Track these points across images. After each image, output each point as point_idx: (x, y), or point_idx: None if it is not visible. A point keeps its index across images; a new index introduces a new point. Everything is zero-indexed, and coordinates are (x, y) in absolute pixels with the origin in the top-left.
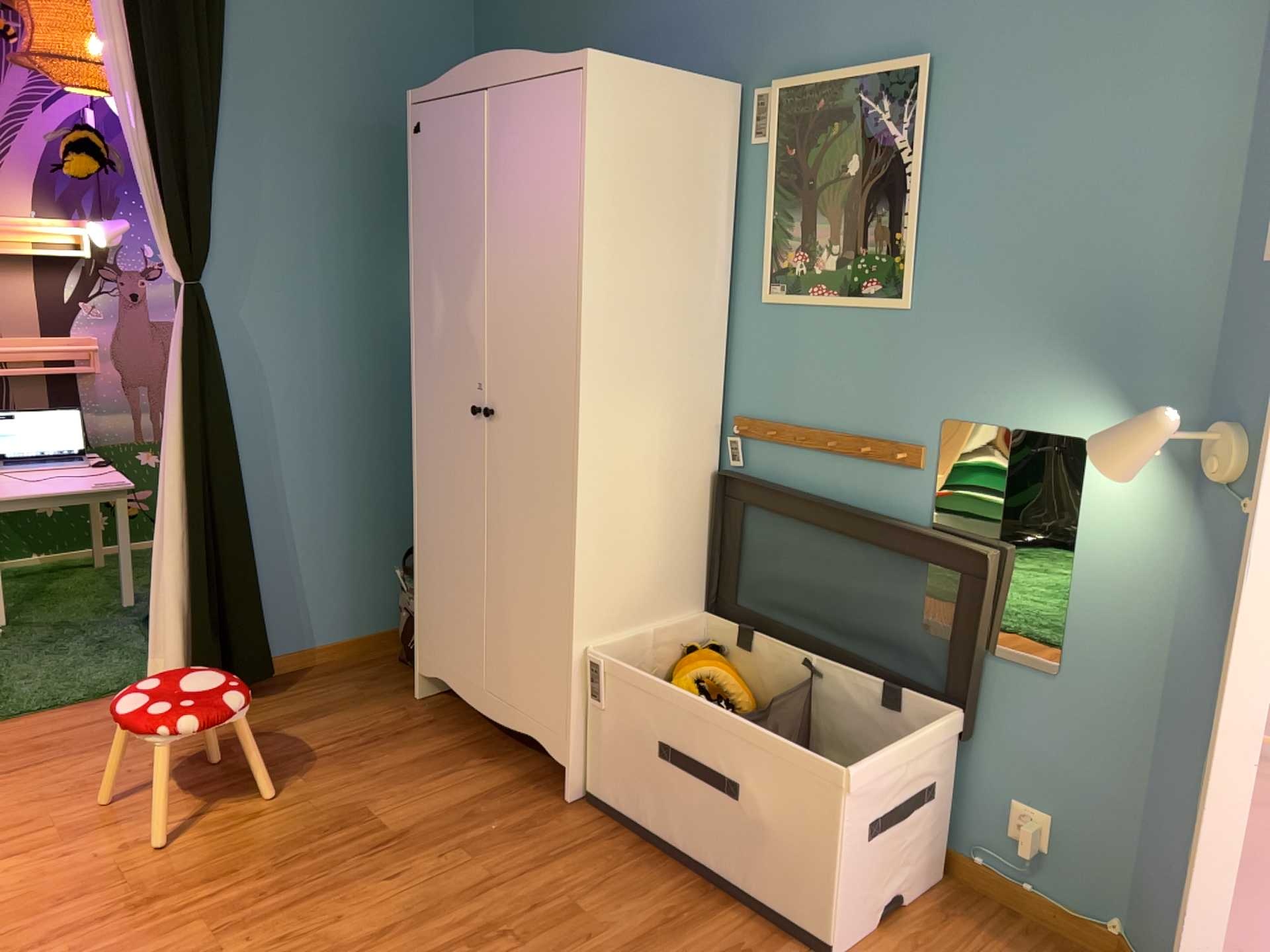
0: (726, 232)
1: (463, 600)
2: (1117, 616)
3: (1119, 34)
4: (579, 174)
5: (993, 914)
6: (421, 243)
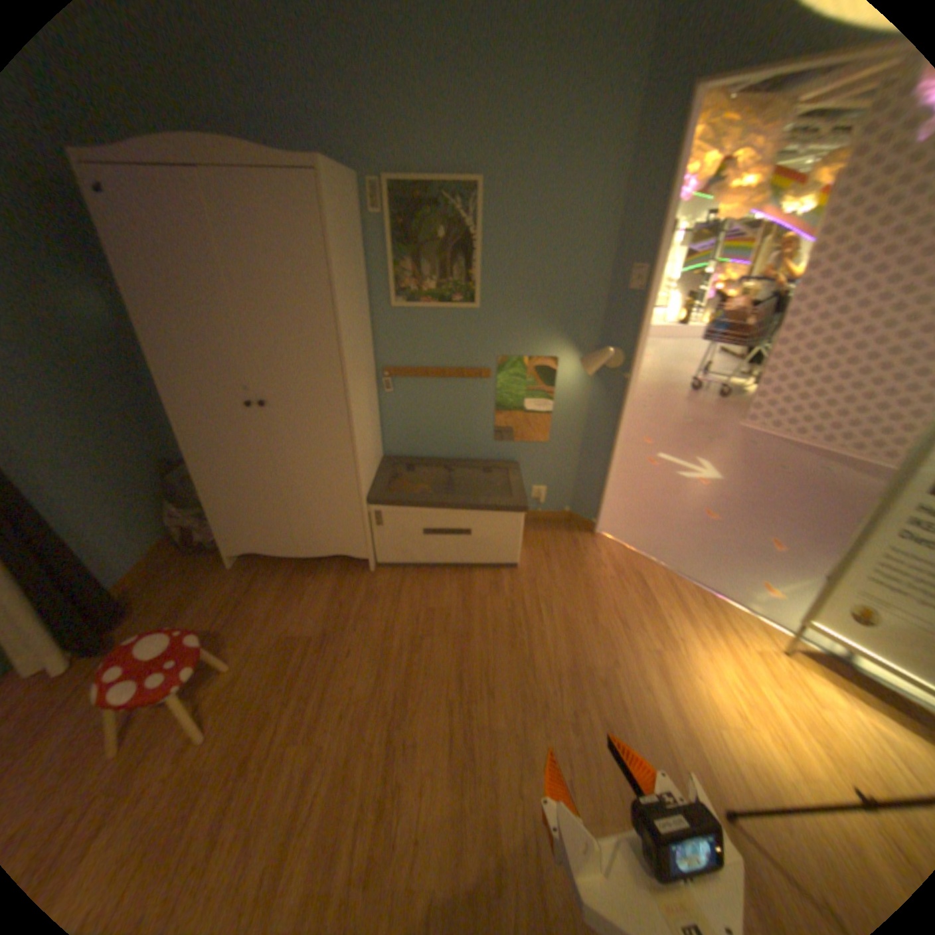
0: (365, 268)
1: (264, 509)
2: (568, 417)
3: (572, 180)
4: (327, 248)
5: (533, 523)
6: (142, 291)
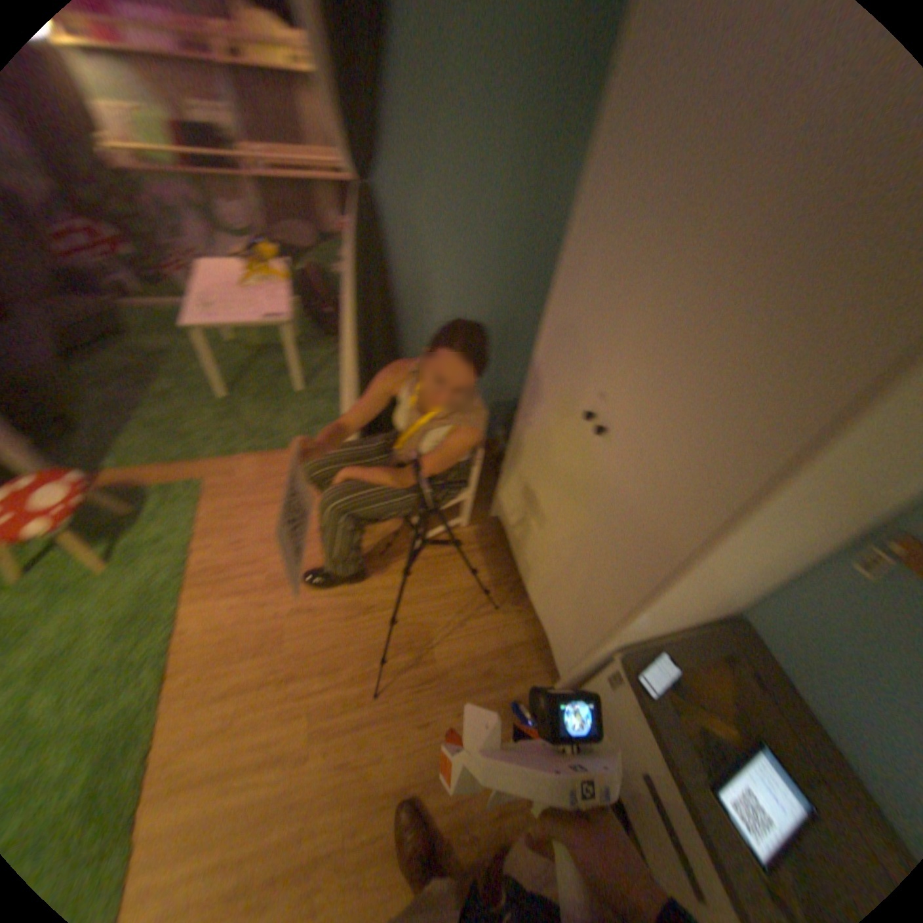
0: None
1: (531, 517)
2: None
3: None
4: None
5: None
6: (600, 184)
